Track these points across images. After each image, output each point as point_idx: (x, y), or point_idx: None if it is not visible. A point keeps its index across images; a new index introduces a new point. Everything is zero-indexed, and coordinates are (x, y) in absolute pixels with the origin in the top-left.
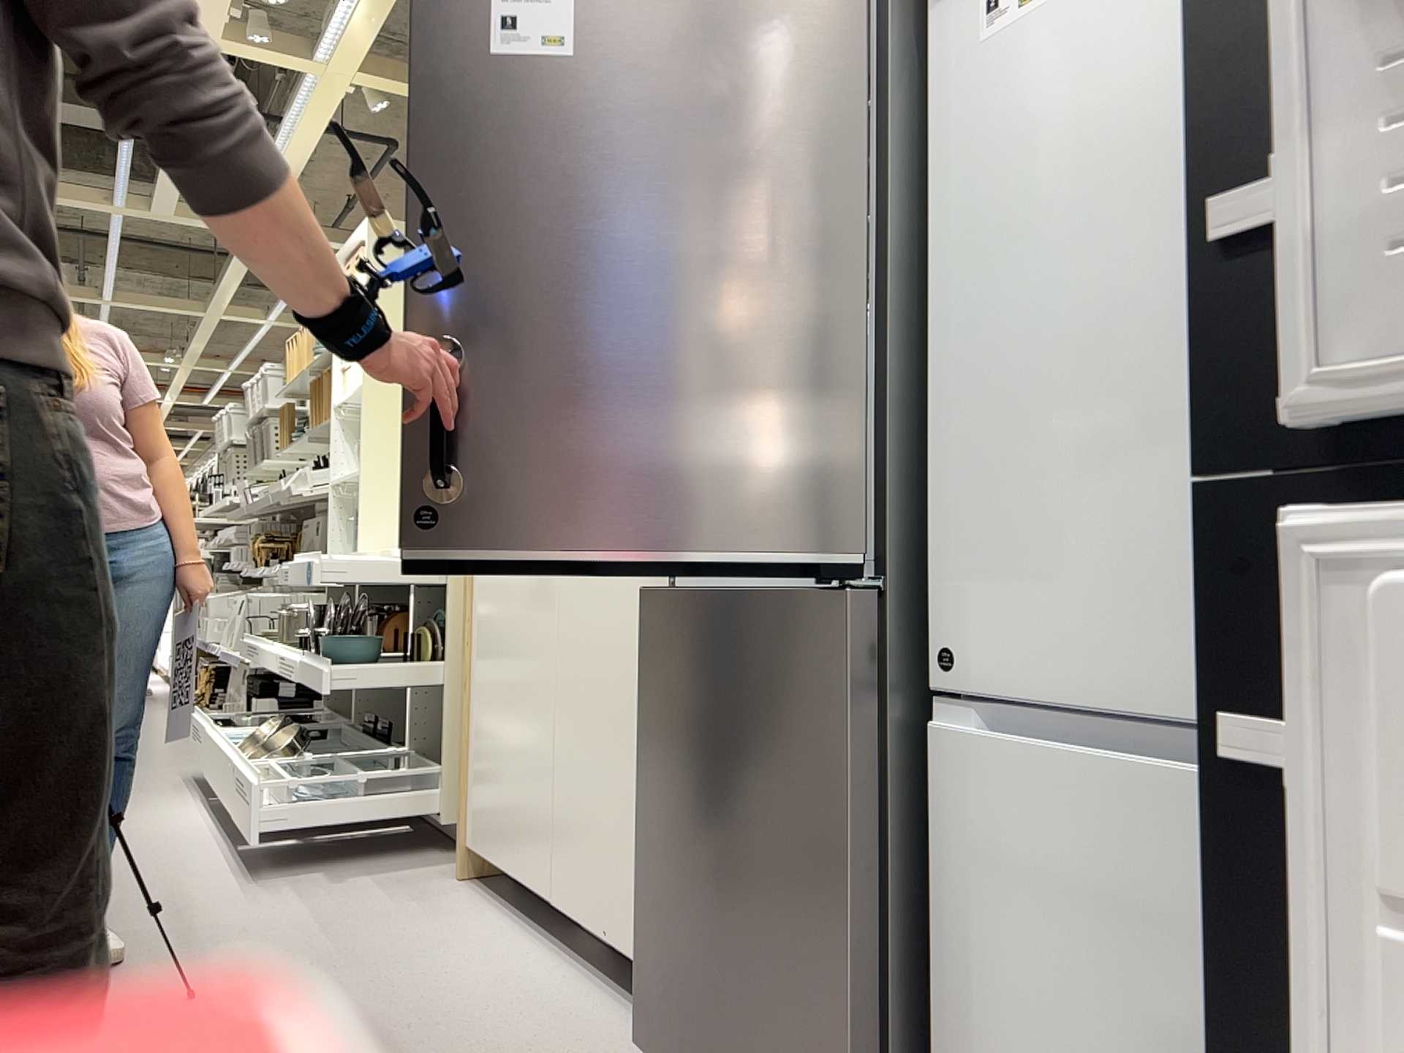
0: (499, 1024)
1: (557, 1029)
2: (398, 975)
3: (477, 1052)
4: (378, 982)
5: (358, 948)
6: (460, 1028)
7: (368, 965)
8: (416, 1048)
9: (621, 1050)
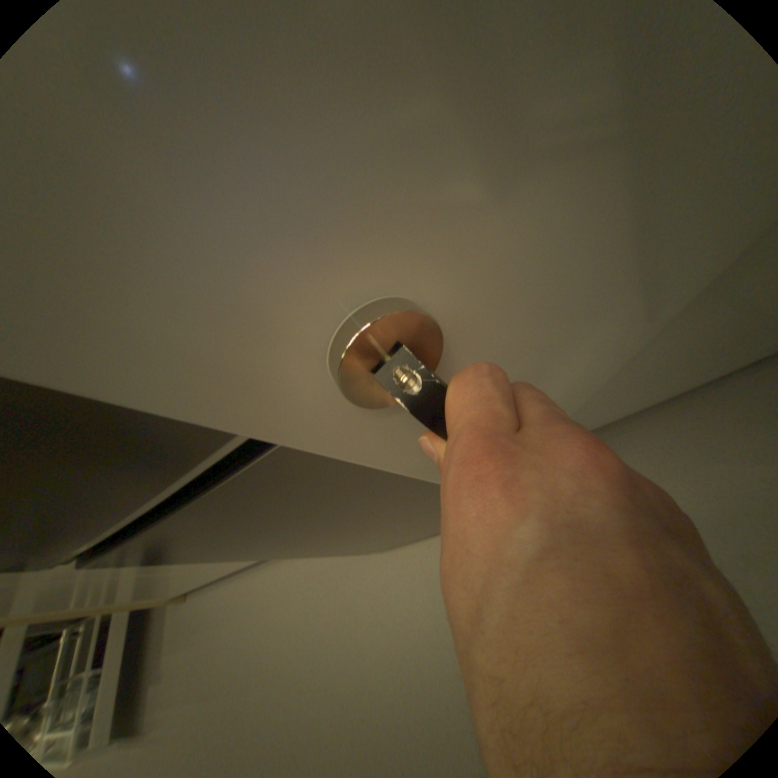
0: (319, 613)
1: (330, 582)
2: (261, 661)
3: (339, 633)
4: (265, 675)
5: (230, 679)
6: (316, 637)
7: (247, 677)
8: (328, 668)
9: (355, 553)
